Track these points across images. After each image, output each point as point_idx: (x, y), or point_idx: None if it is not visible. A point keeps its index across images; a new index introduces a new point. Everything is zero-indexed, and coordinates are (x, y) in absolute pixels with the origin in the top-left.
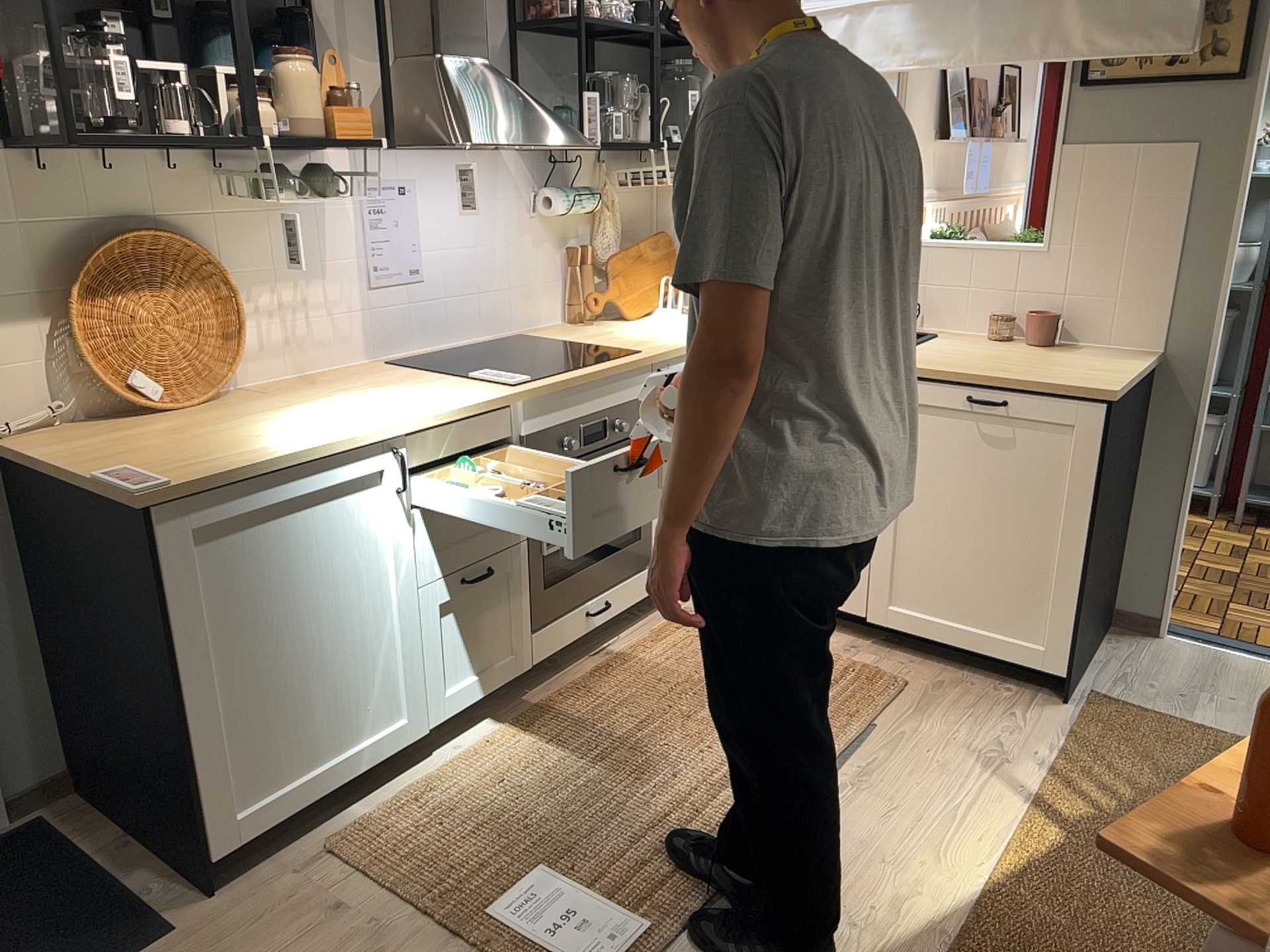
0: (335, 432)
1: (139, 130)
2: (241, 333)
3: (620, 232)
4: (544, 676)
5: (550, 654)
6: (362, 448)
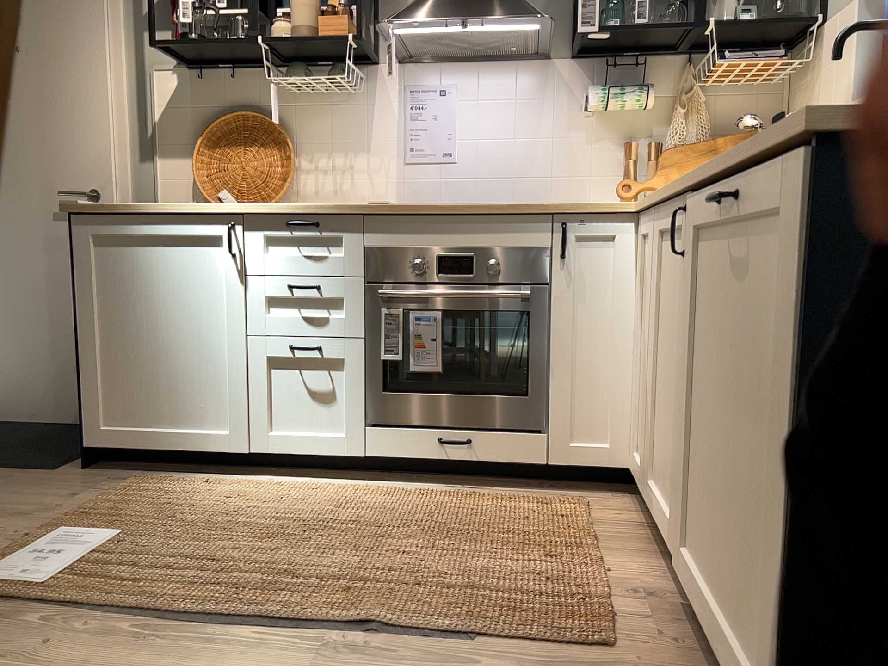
0: (203, 205)
1: (197, 40)
2: (288, 176)
3: (710, 134)
4: (396, 481)
5: (387, 456)
6: (204, 215)
